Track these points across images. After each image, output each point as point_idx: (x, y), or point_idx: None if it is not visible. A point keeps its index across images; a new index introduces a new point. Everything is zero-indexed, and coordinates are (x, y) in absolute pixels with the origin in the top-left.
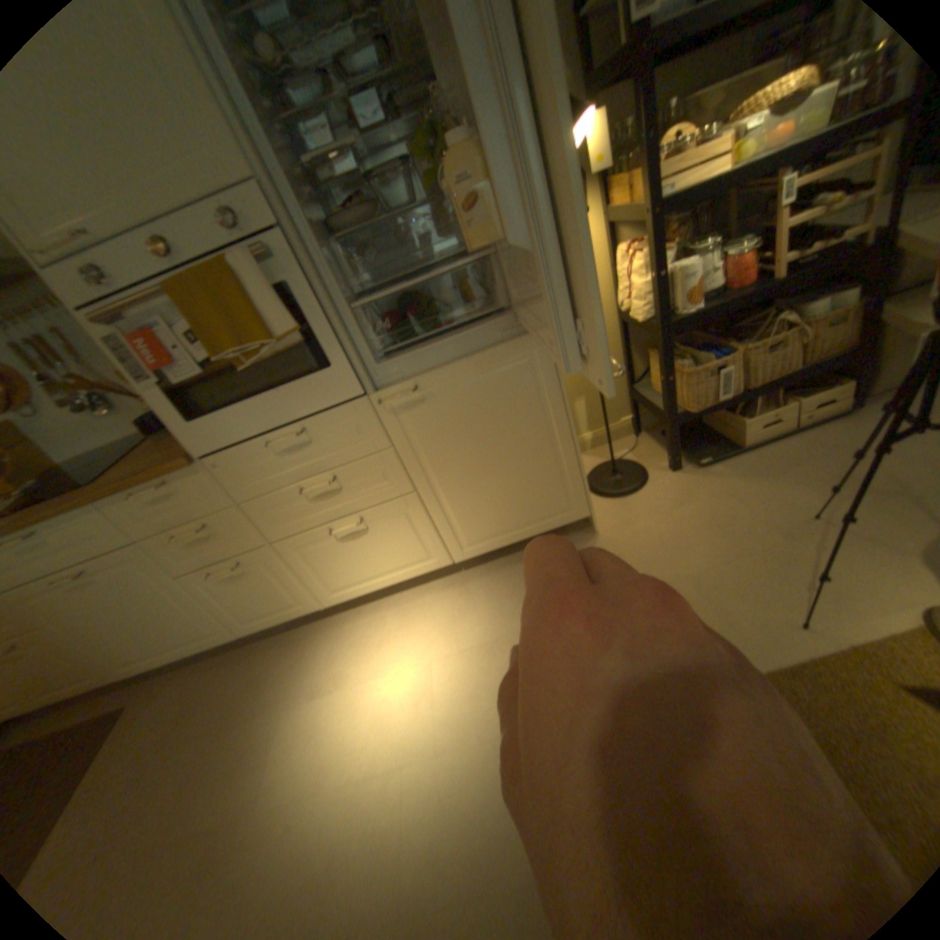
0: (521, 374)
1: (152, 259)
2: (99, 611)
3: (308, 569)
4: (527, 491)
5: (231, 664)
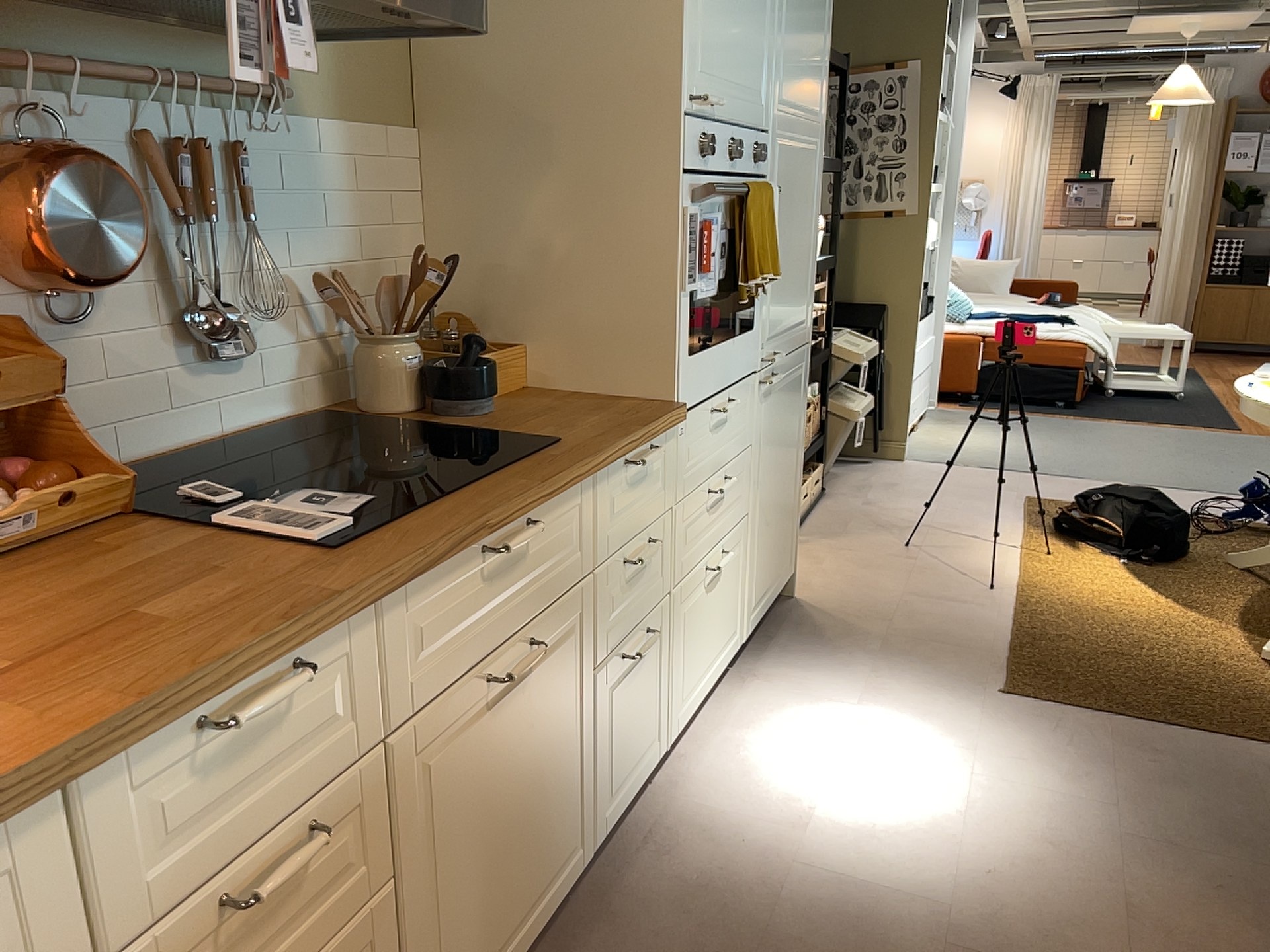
0: (800, 384)
1: (727, 158)
2: (491, 790)
3: (678, 651)
4: (783, 529)
5: (590, 933)
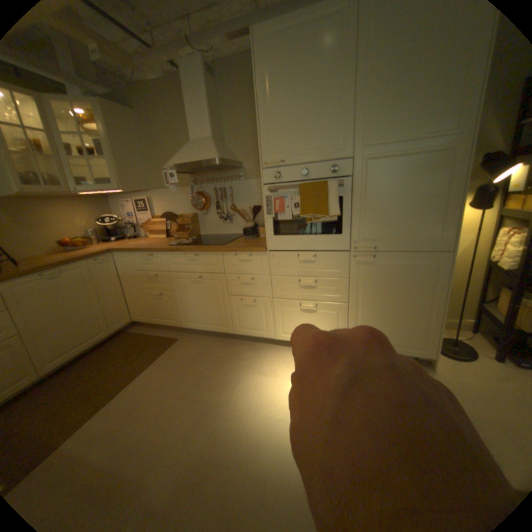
0: (430, 269)
1: (299, 174)
2: (194, 294)
3: (279, 316)
4: (405, 329)
5: (224, 343)
